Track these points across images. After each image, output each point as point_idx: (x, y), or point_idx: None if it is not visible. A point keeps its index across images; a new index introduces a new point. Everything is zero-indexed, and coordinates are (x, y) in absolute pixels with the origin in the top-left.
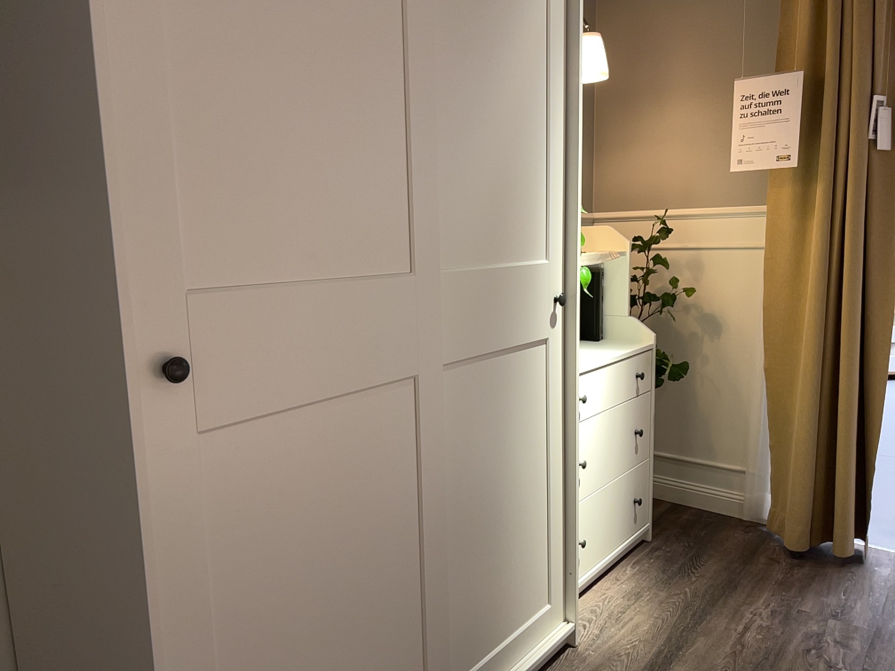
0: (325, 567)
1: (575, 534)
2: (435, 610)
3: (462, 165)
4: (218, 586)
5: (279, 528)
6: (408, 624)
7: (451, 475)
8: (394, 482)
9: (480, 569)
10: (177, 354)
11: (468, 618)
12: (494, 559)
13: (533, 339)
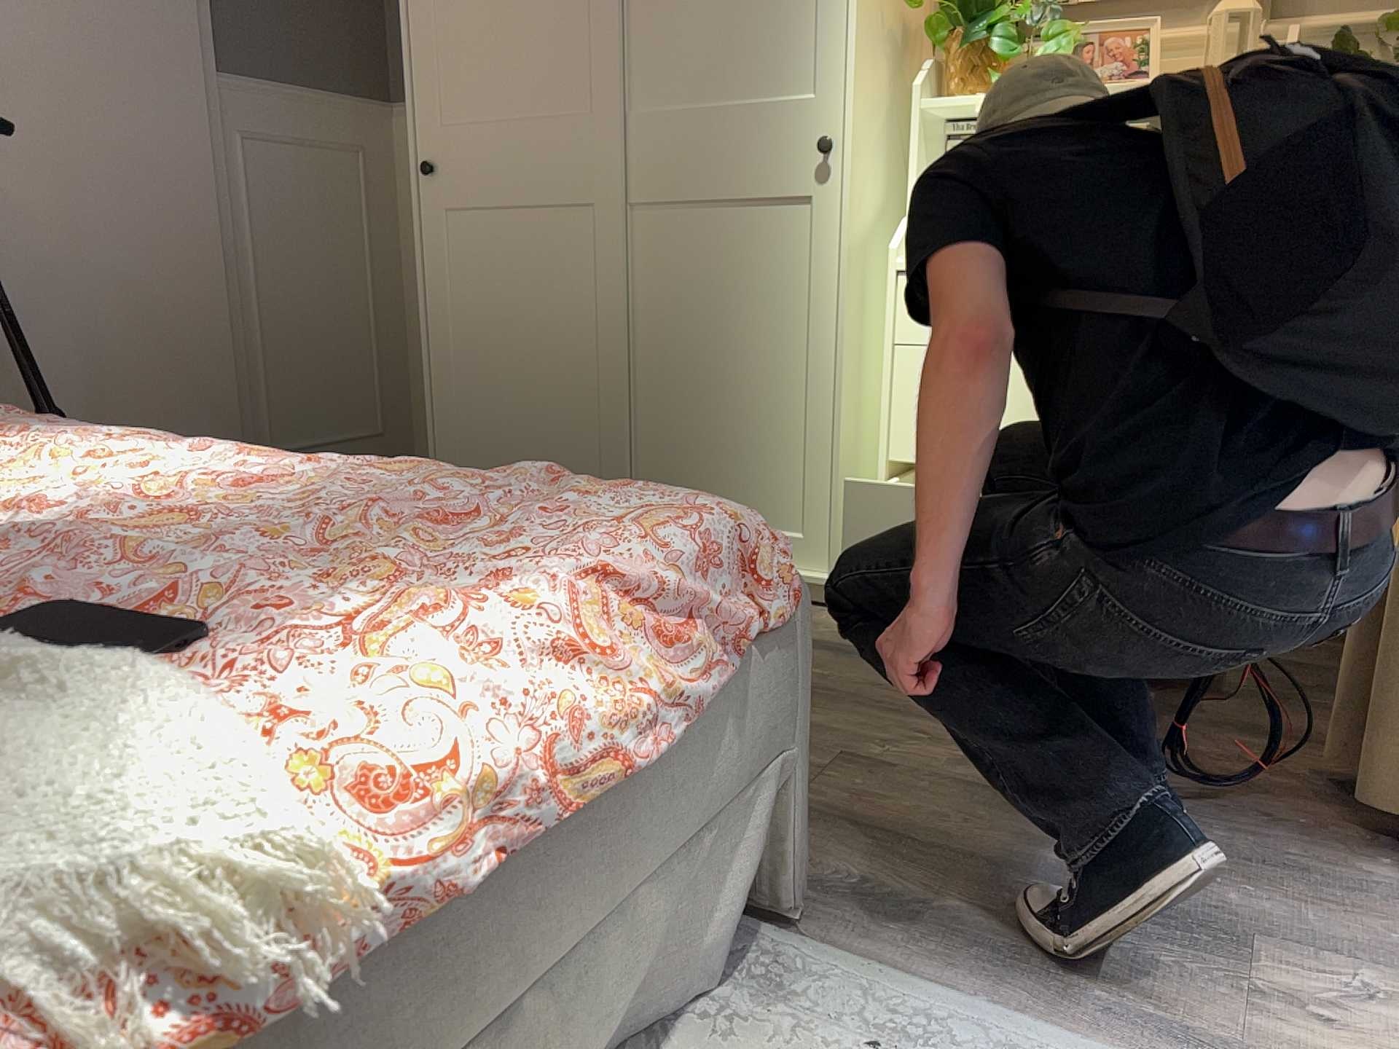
0: (519, 331)
1: (838, 465)
2: (611, 420)
3: (669, 6)
4: (457, 308)
5: (490, 289)
6: (586, 416)
7: (651, 314)
8: (574, 291)
9: (688, 425)
10: (436, 164)
11: (671, 465)
12: (709, 427)
13: (777, 195)
